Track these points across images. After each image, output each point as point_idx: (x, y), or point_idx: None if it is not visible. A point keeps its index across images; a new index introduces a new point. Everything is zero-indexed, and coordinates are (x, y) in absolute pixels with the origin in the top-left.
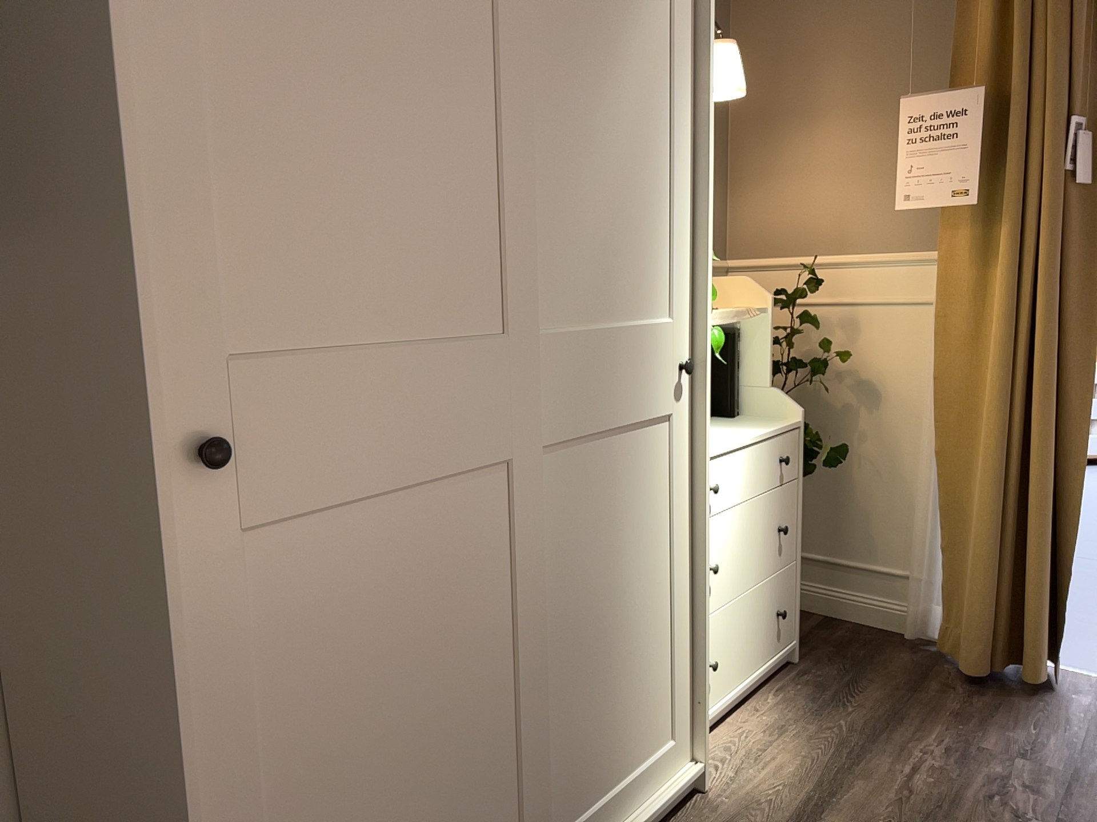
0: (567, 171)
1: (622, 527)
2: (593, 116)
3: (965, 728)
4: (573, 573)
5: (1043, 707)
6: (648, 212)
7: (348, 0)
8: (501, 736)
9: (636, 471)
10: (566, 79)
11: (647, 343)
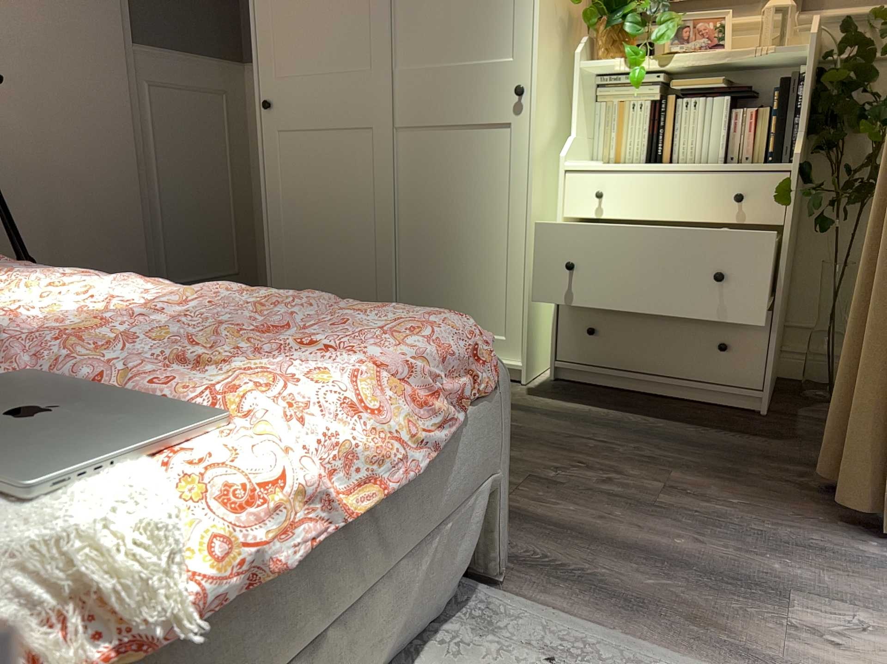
0: None
1: (462, 185)
2: None
3: (711, 475)
4: (424, 198)
5: (822, 527)
6: None
7: None
8: (370, 250)
9: (476, 155)
10: None
11: (485, 76)
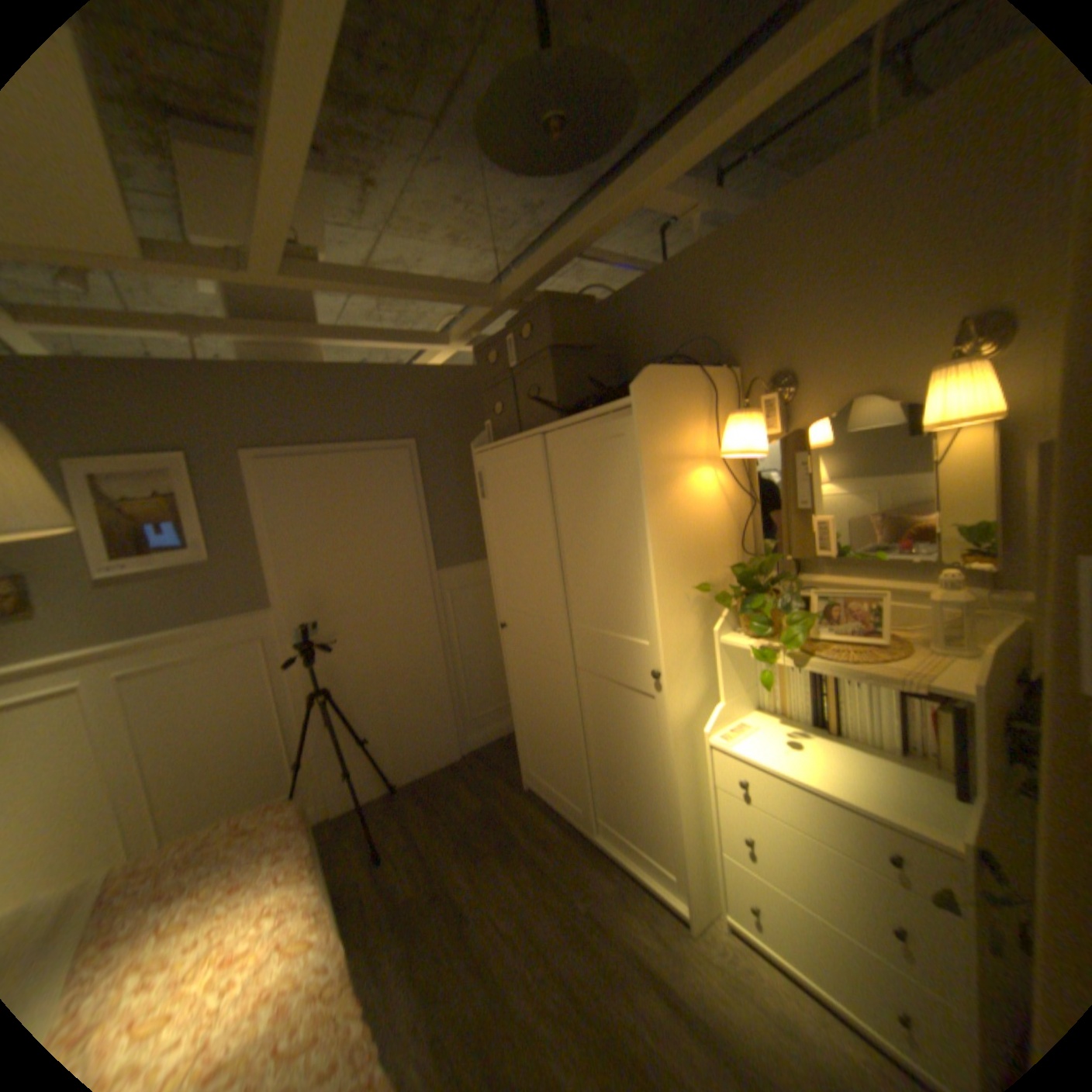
0: (580, 566)
1: (624, 731)
2: (589, 543)
3: None
4: (600, 729)
5: None
6: (625, 585)
7: (513, 530)
8: (569, 754)
9: (631, 711)
10: (575, 530)
11: (629, 651)
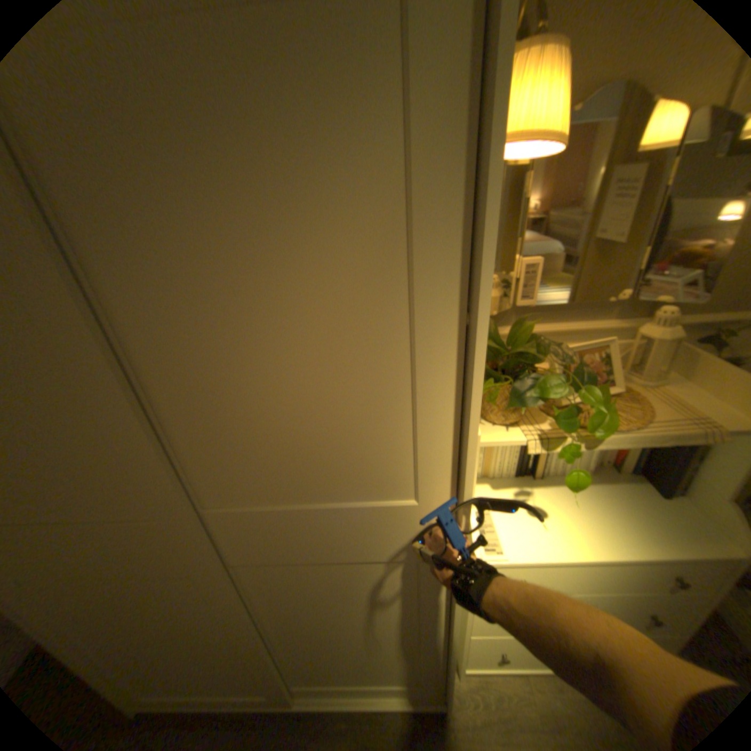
0: (211, 404)
1: (345, 607)
2: (239, 348)
3: None
4: (291, 617)
5: None
6: (361, 421)
7: None
8: (227, 663)
9: (361, 585)
10: (179, 320)
11: (366, 520)
